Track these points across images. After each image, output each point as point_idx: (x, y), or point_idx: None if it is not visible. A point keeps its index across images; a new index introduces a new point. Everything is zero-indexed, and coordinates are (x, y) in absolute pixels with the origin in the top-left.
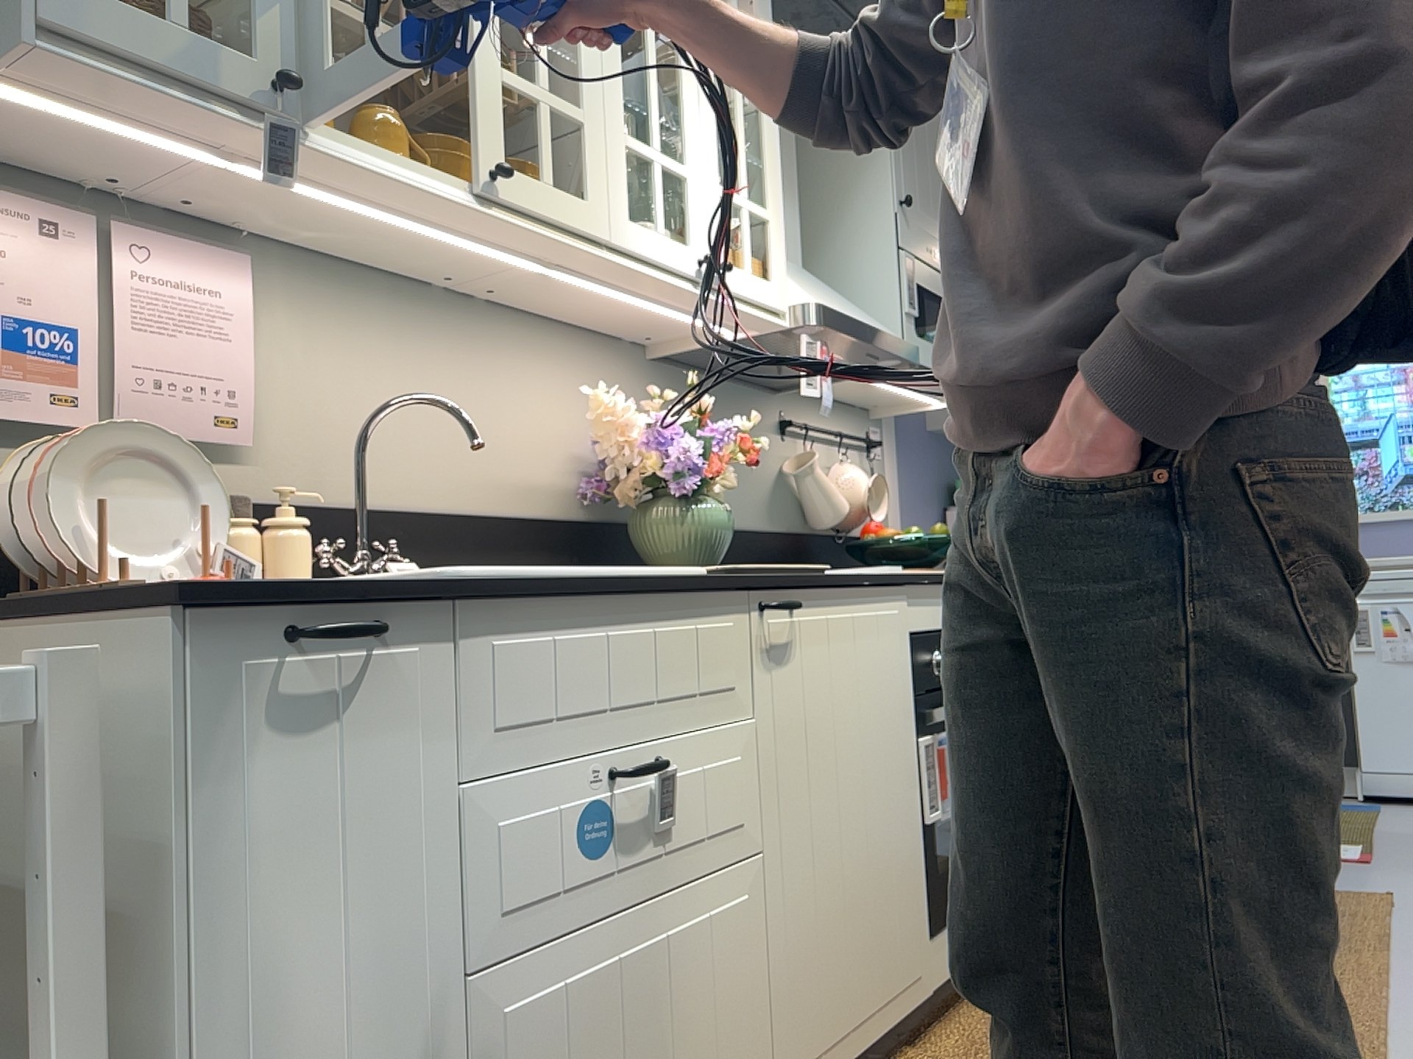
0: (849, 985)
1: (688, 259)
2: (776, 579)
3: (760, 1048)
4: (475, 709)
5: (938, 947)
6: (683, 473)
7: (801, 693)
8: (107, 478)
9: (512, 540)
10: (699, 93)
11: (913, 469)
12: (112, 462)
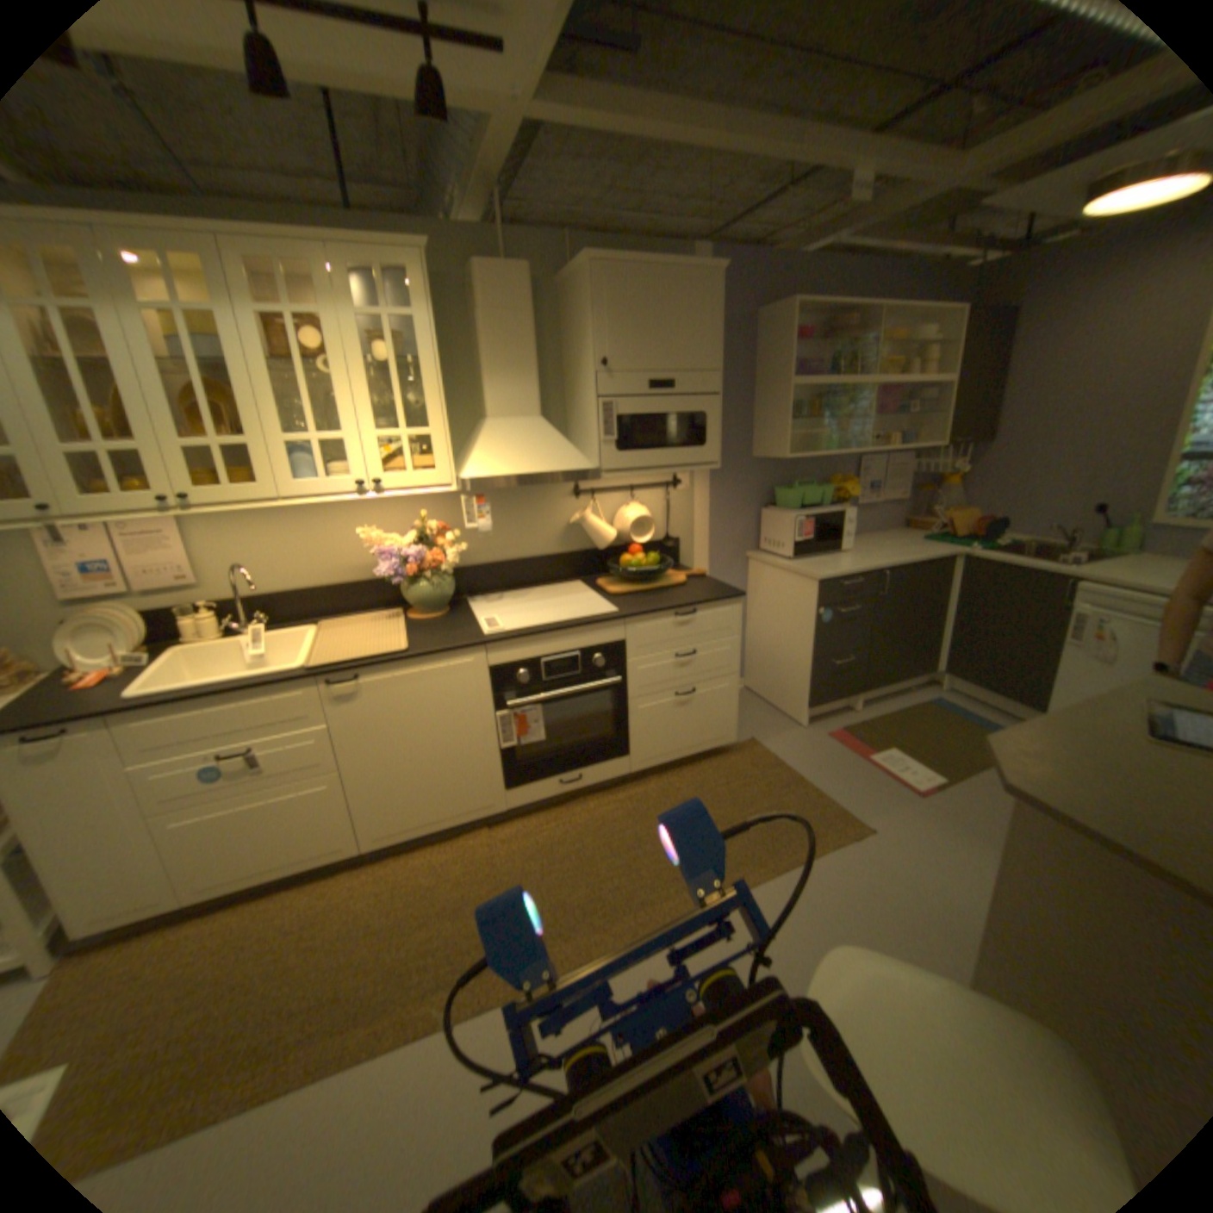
0: (420, 812)
1: (349, 487)
2: (337, 671)
3: (345, 833)
4: (132, 747)
5: (514, 795)
6: (397, 576)
7: (369, 711)
8: (91, 633)
9: (351, 594)
10: (351, 384)
11: (725, 489)
12: (92, 627)
